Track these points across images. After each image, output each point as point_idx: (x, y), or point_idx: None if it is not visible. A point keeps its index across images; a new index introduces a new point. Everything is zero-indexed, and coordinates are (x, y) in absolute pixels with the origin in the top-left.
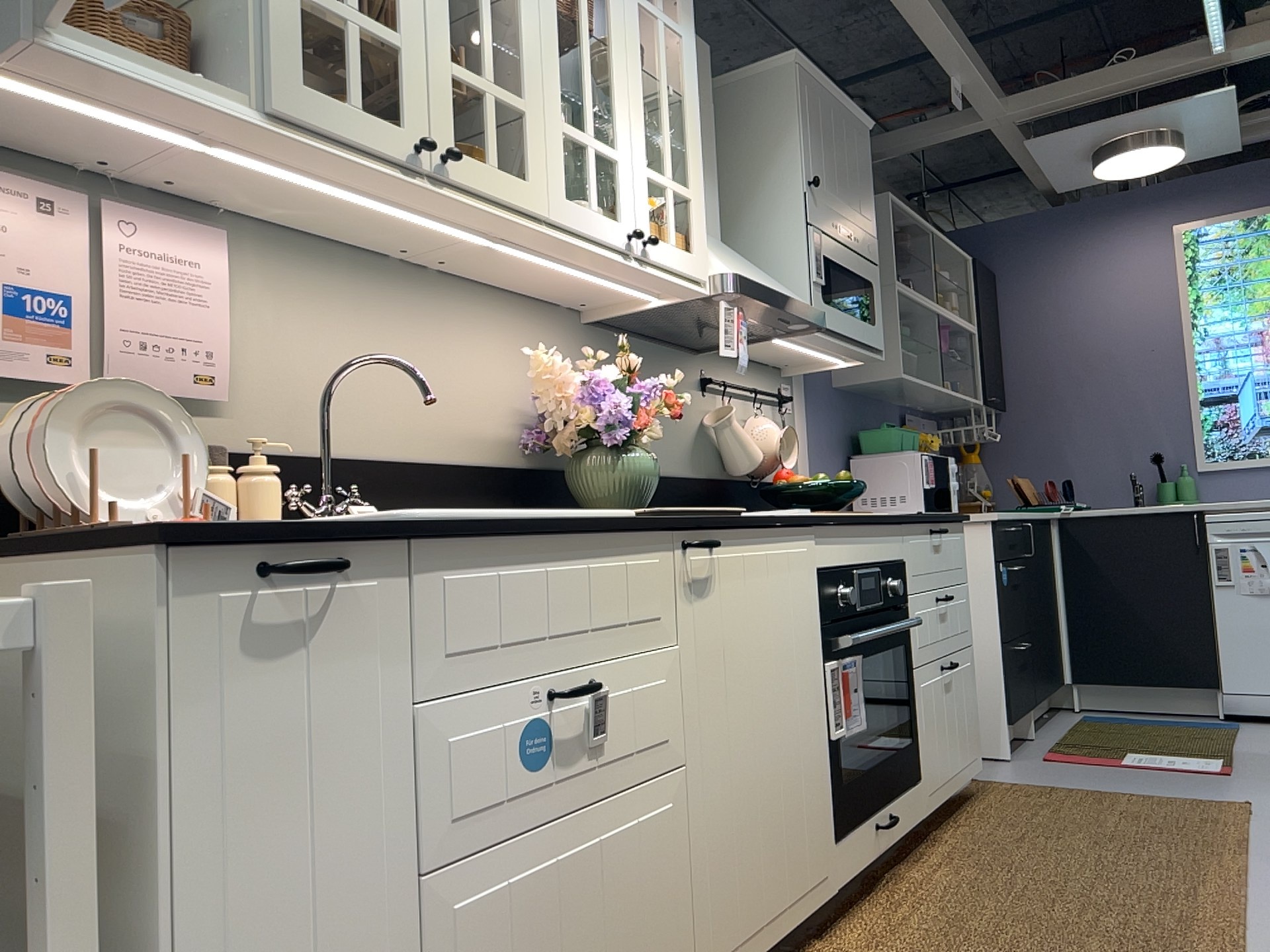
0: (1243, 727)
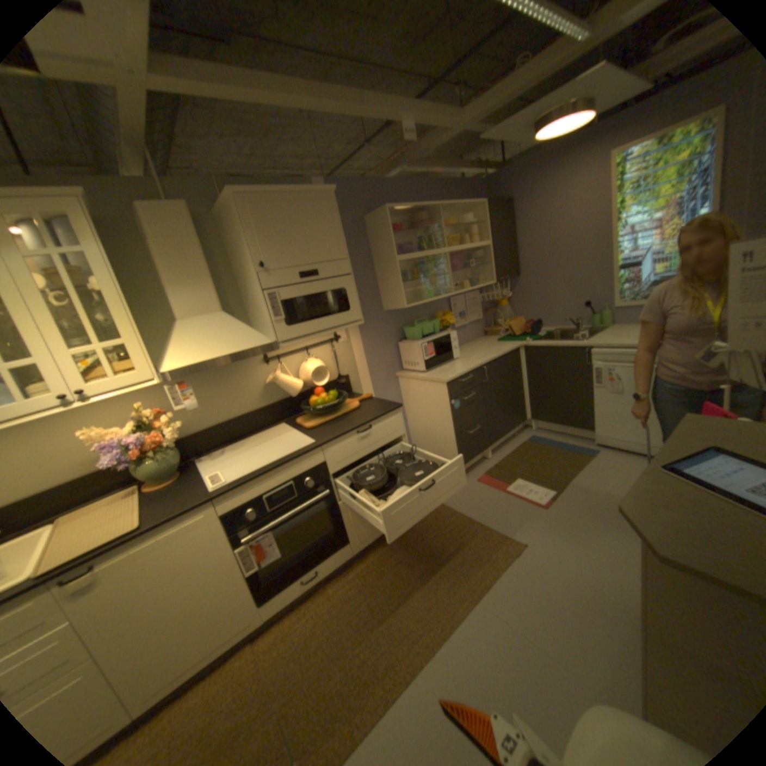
0: (598, 457)
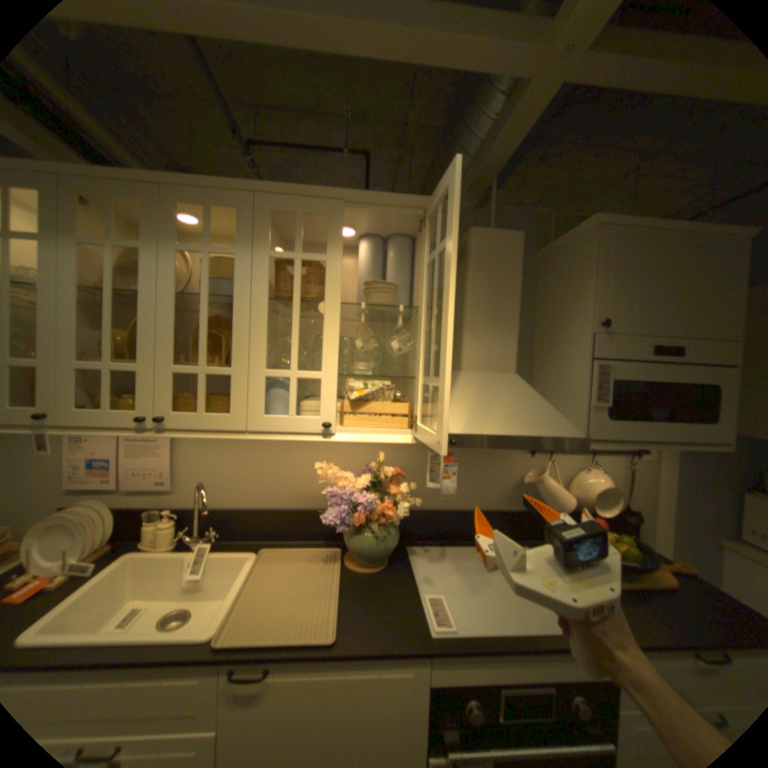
0: None
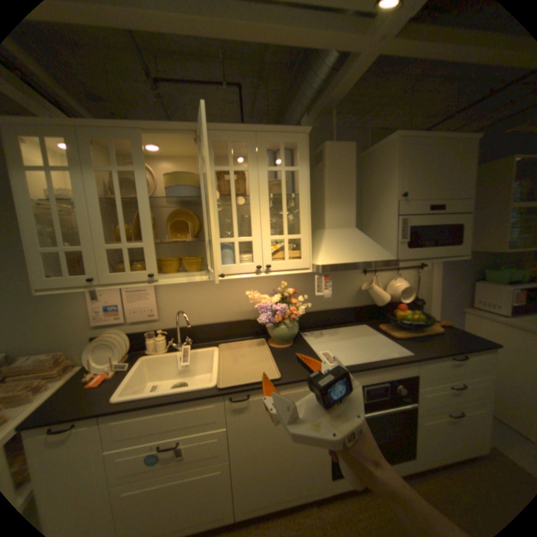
0: None
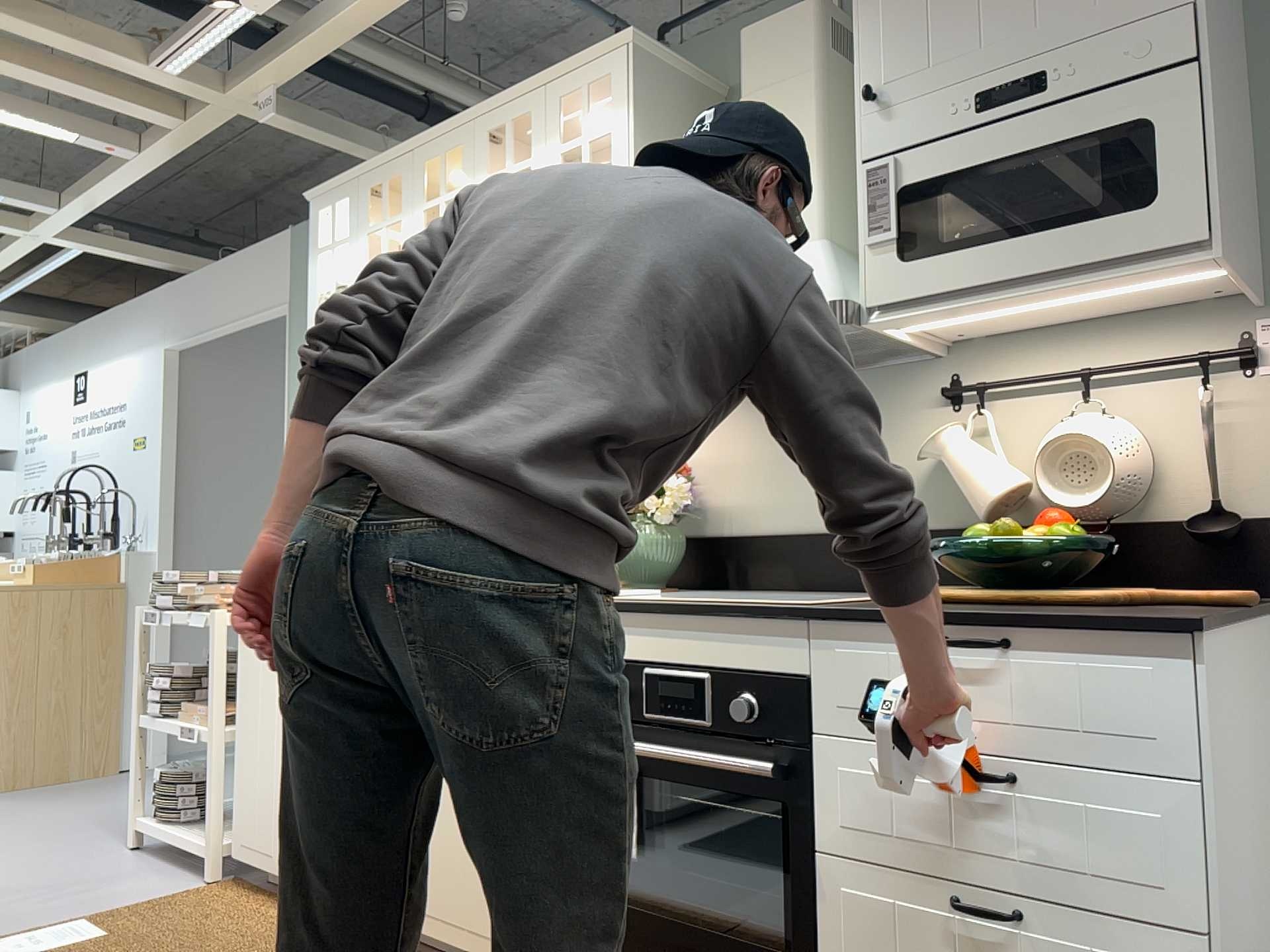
0: None
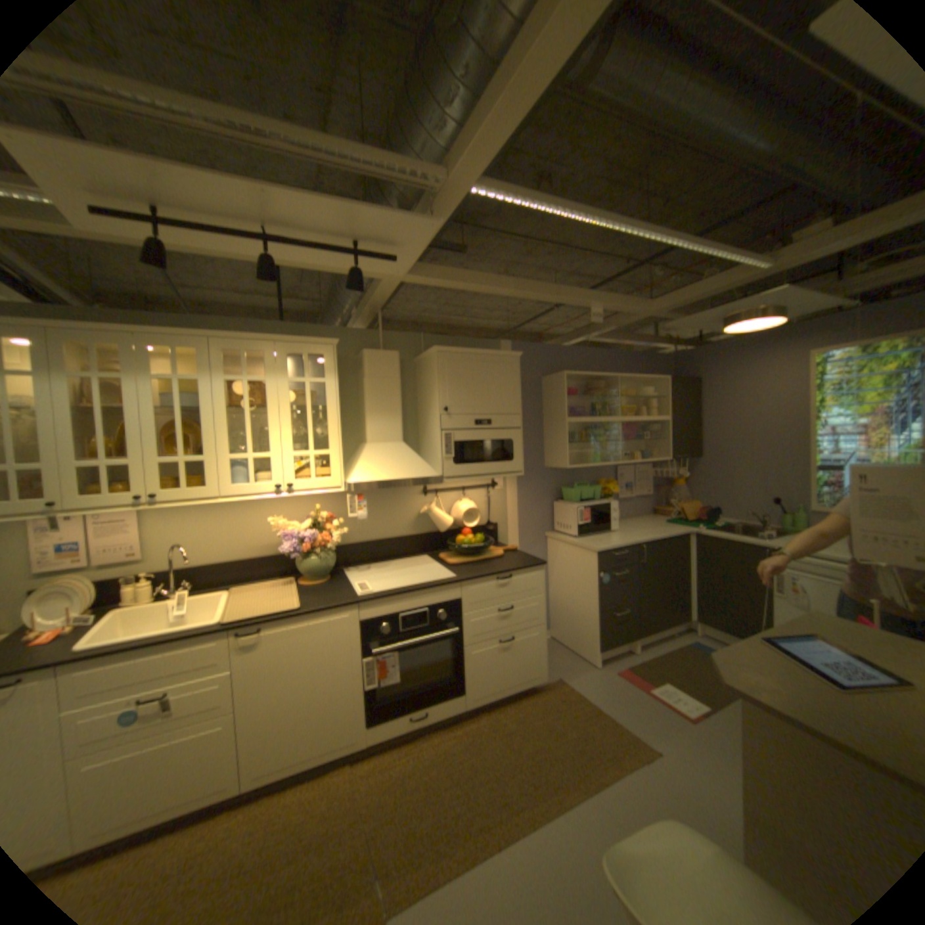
0: None
